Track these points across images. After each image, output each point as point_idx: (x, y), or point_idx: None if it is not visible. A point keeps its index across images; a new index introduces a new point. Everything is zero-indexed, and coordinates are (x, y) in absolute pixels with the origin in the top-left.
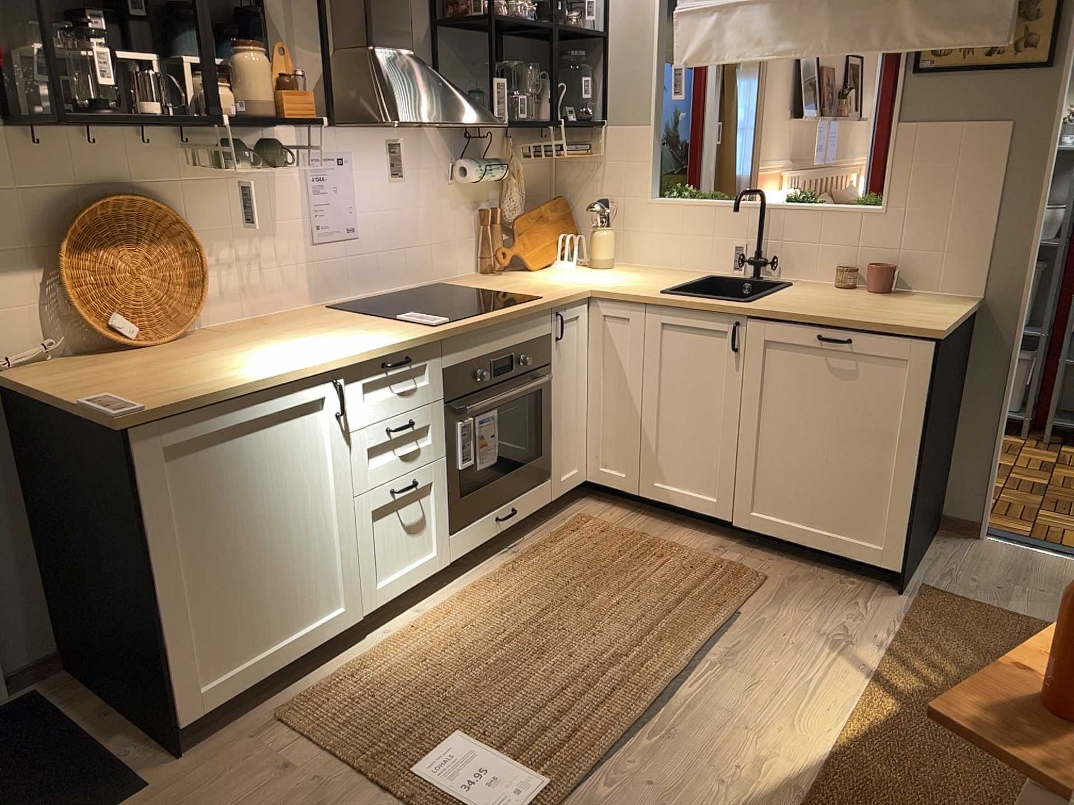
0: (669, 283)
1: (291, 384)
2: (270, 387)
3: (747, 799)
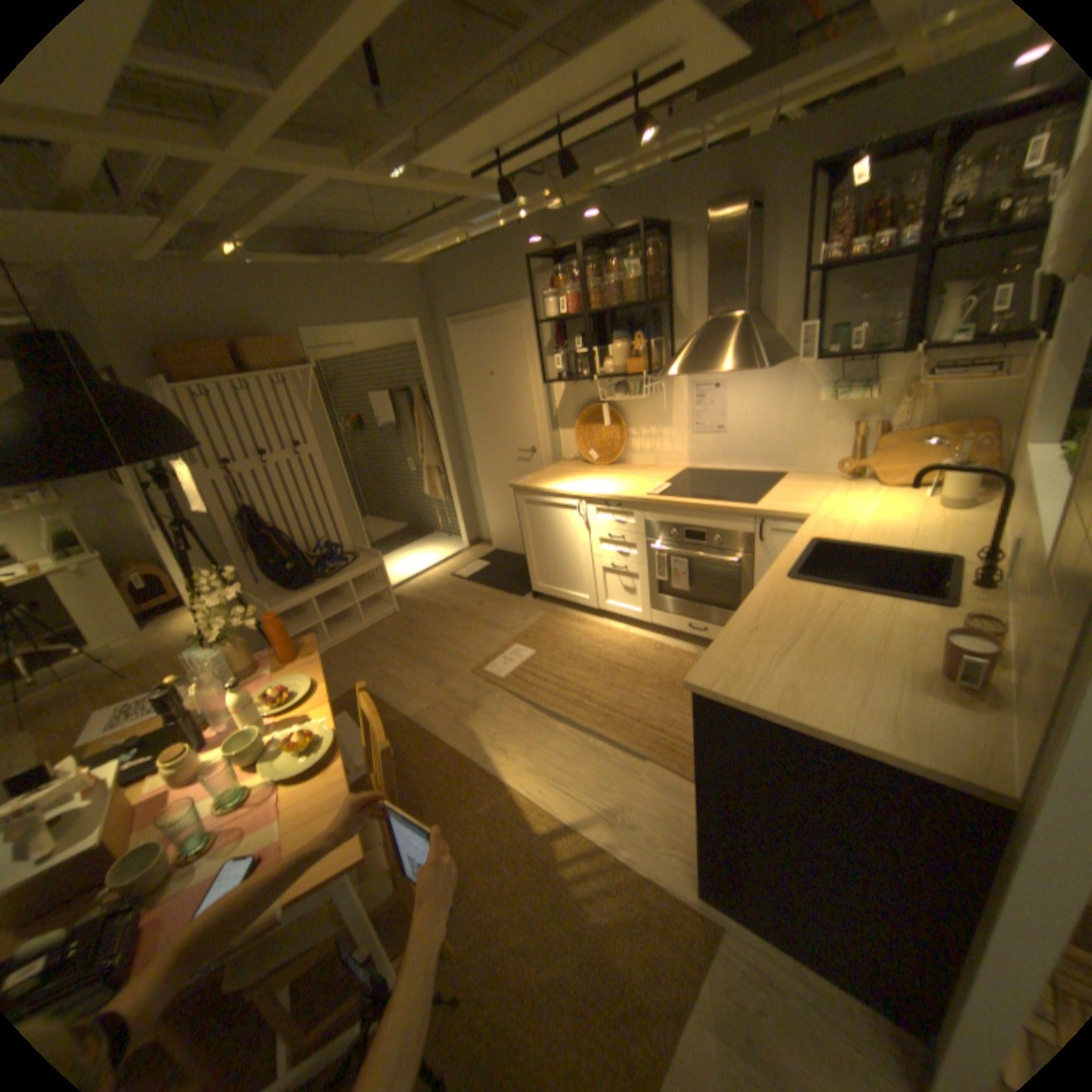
0: (881, 541)
1: (560, 495)
2: (552, 493)
3: (483, 742)
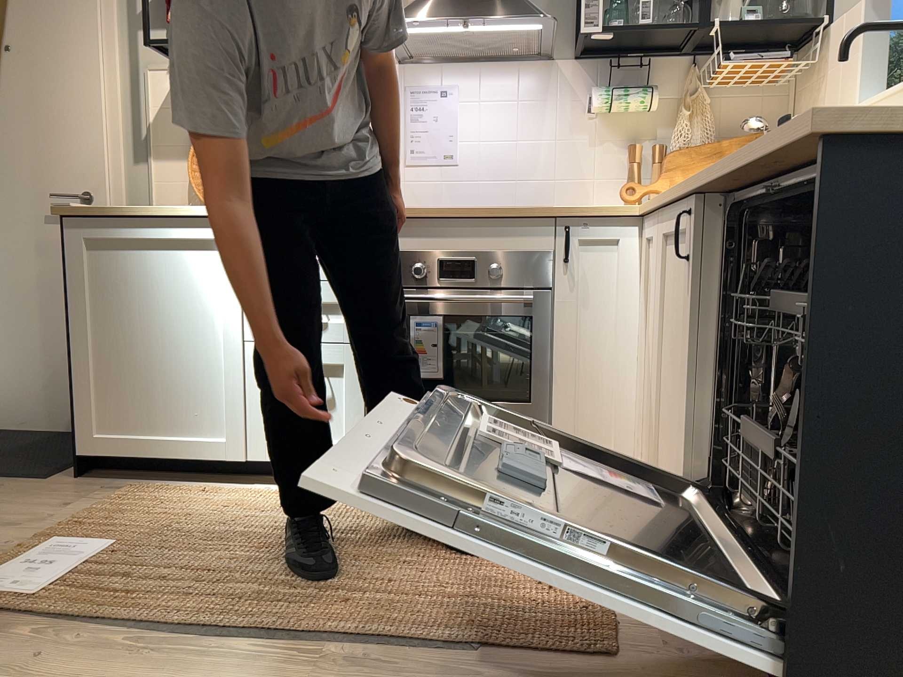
0: None
1: (185, 218)
2: (165, 216)
3: None
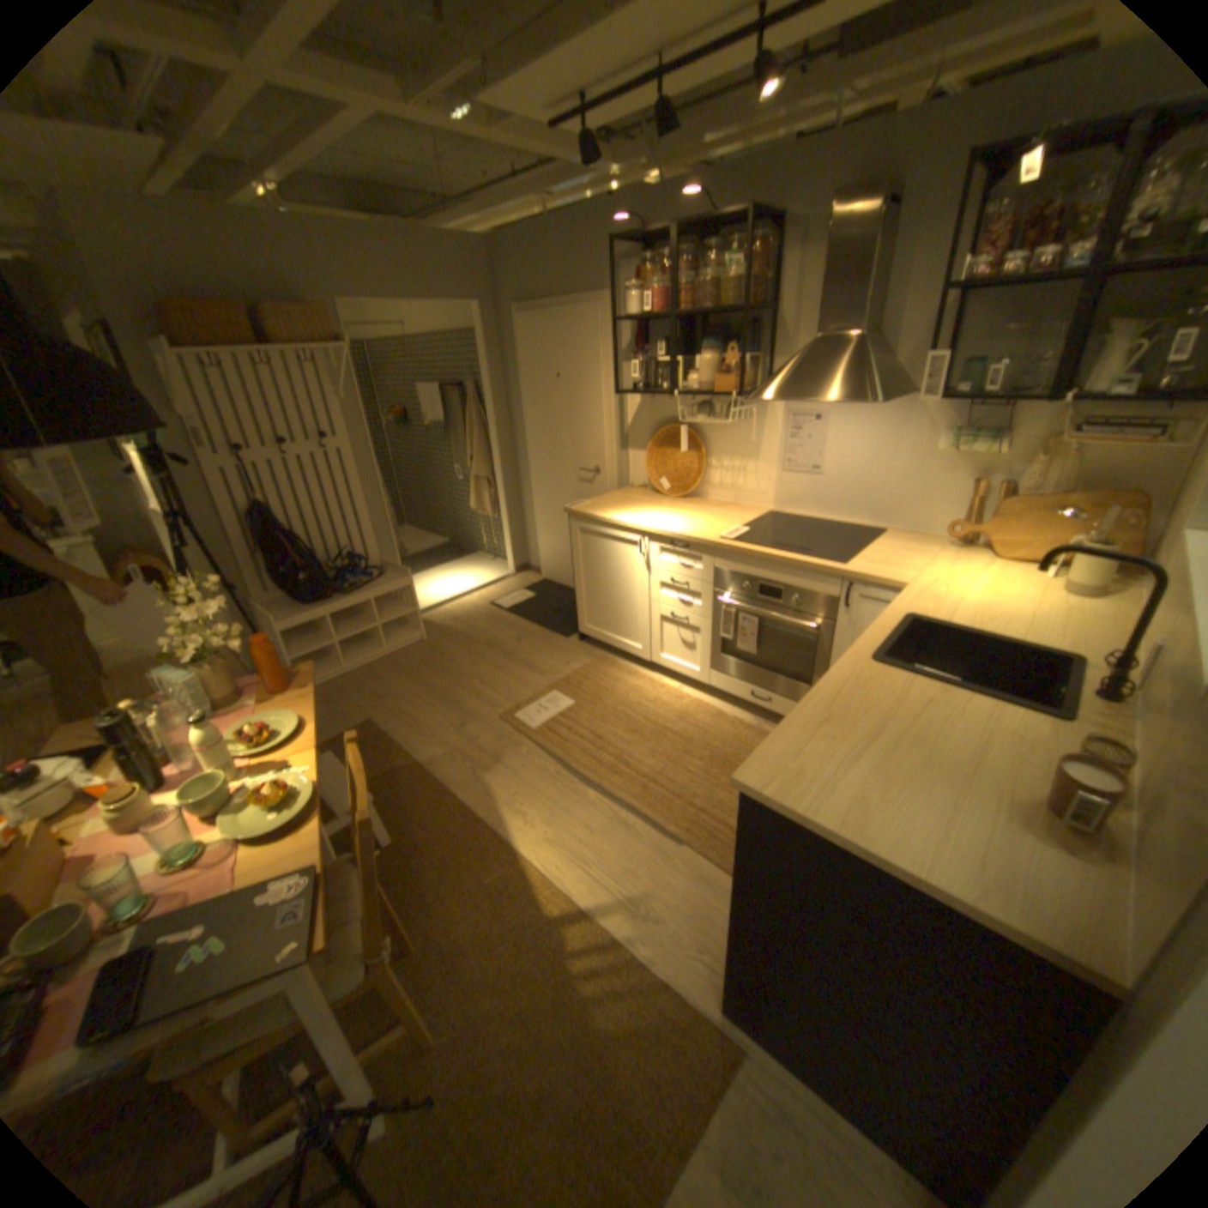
0: (989, 626)
1: (621, 527)
2: (612, 524)
3: (501, 801)
